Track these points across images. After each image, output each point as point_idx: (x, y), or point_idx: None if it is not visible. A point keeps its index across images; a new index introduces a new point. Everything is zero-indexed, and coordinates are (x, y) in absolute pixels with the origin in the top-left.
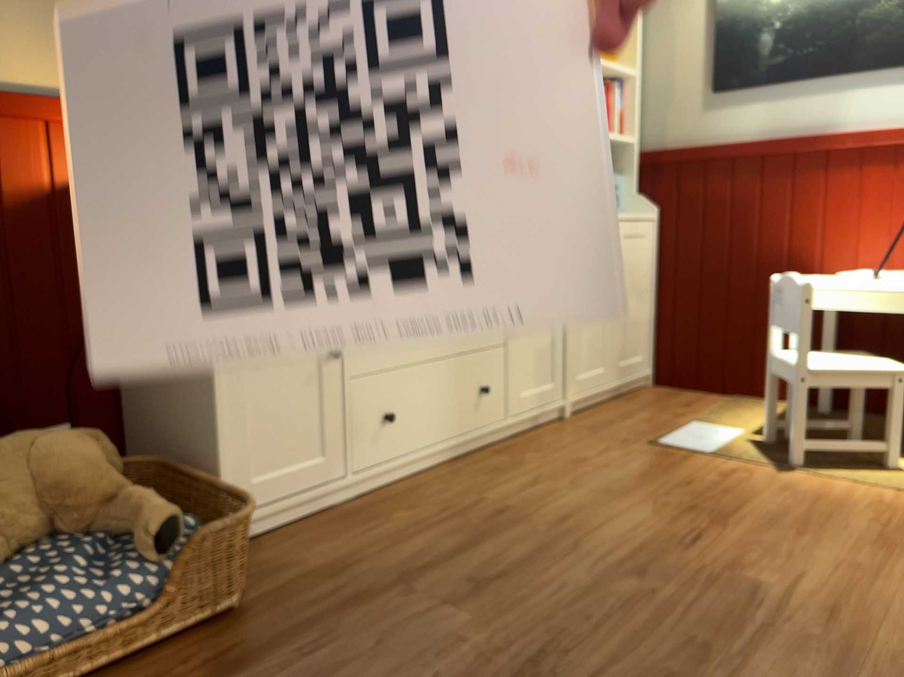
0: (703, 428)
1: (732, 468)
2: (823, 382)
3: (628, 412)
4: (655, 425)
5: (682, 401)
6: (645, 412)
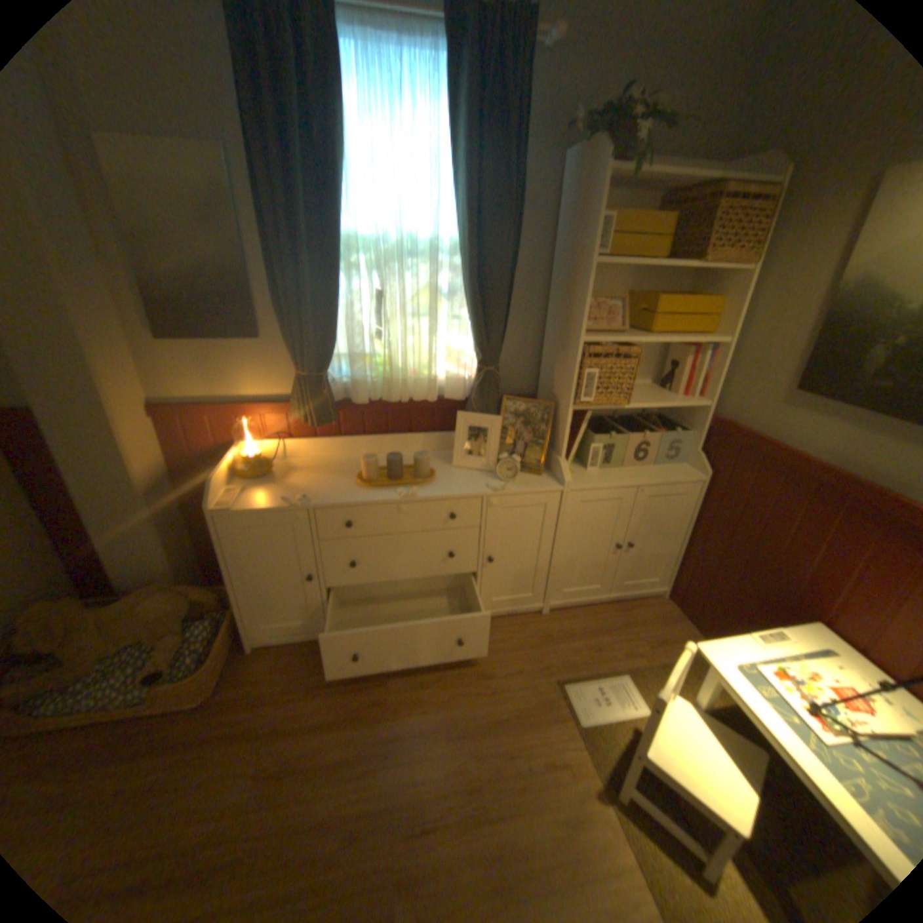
0: (623, 690)
1: (570, 762)
2: (658, 776)
3: (596, 631)
4: (594, 662)
5: (662, 638)
6: (611, 638)
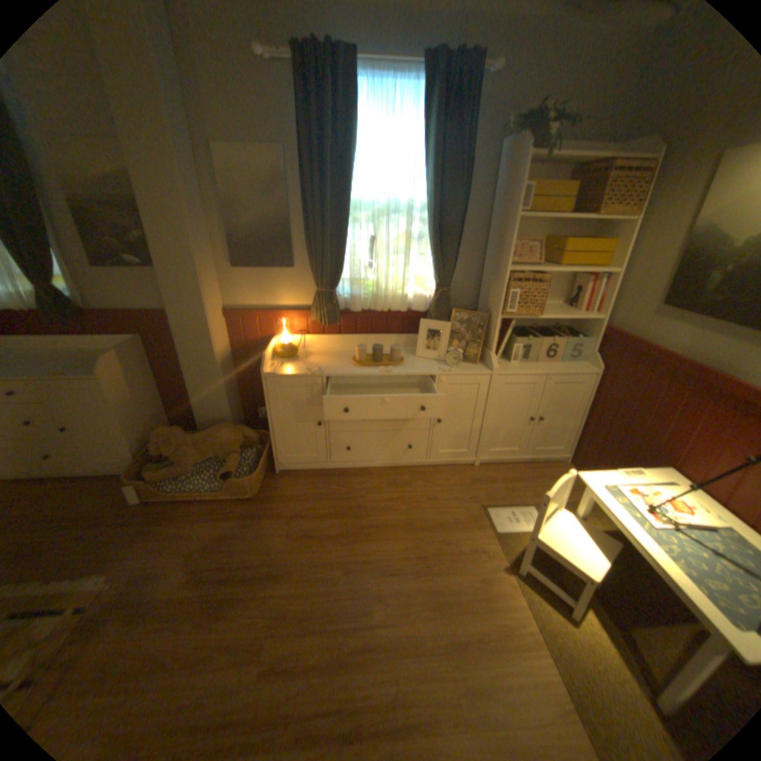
0: (529, 516)
1: (487, 551)
2: (544, 551)
3: (513, 480)
4: (509, 498)
5: None
6: (523, 485)
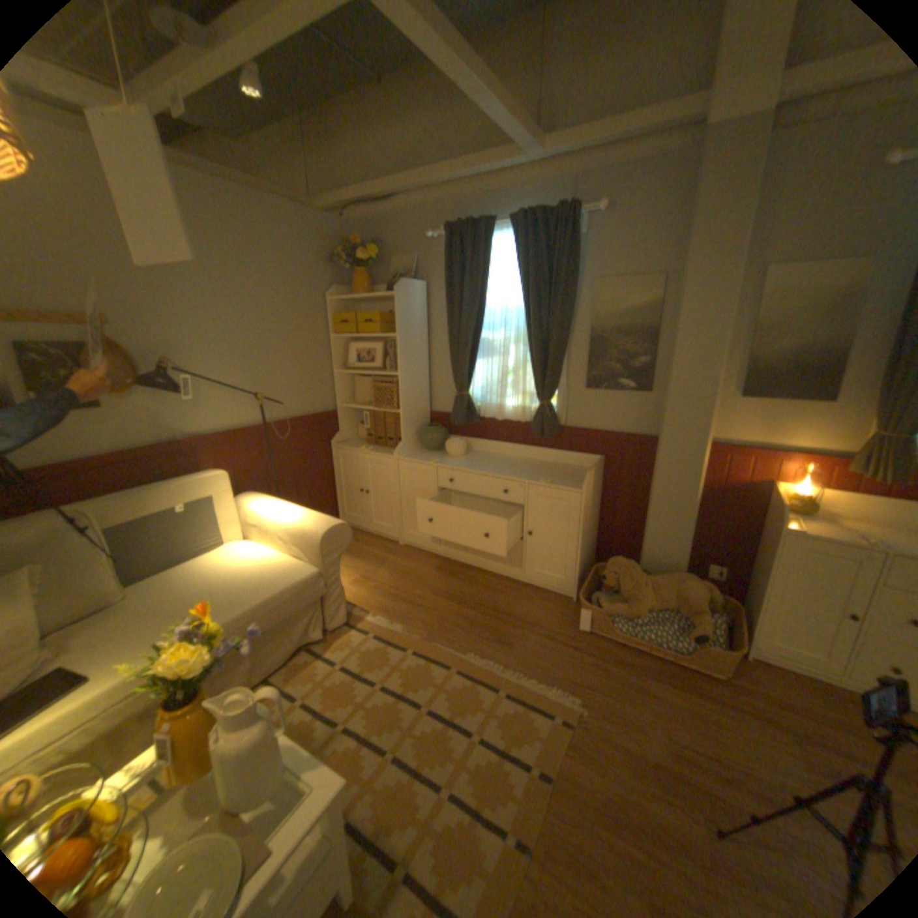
0: None
1: None
2: None
3: None
4: None
5: None
6: None
